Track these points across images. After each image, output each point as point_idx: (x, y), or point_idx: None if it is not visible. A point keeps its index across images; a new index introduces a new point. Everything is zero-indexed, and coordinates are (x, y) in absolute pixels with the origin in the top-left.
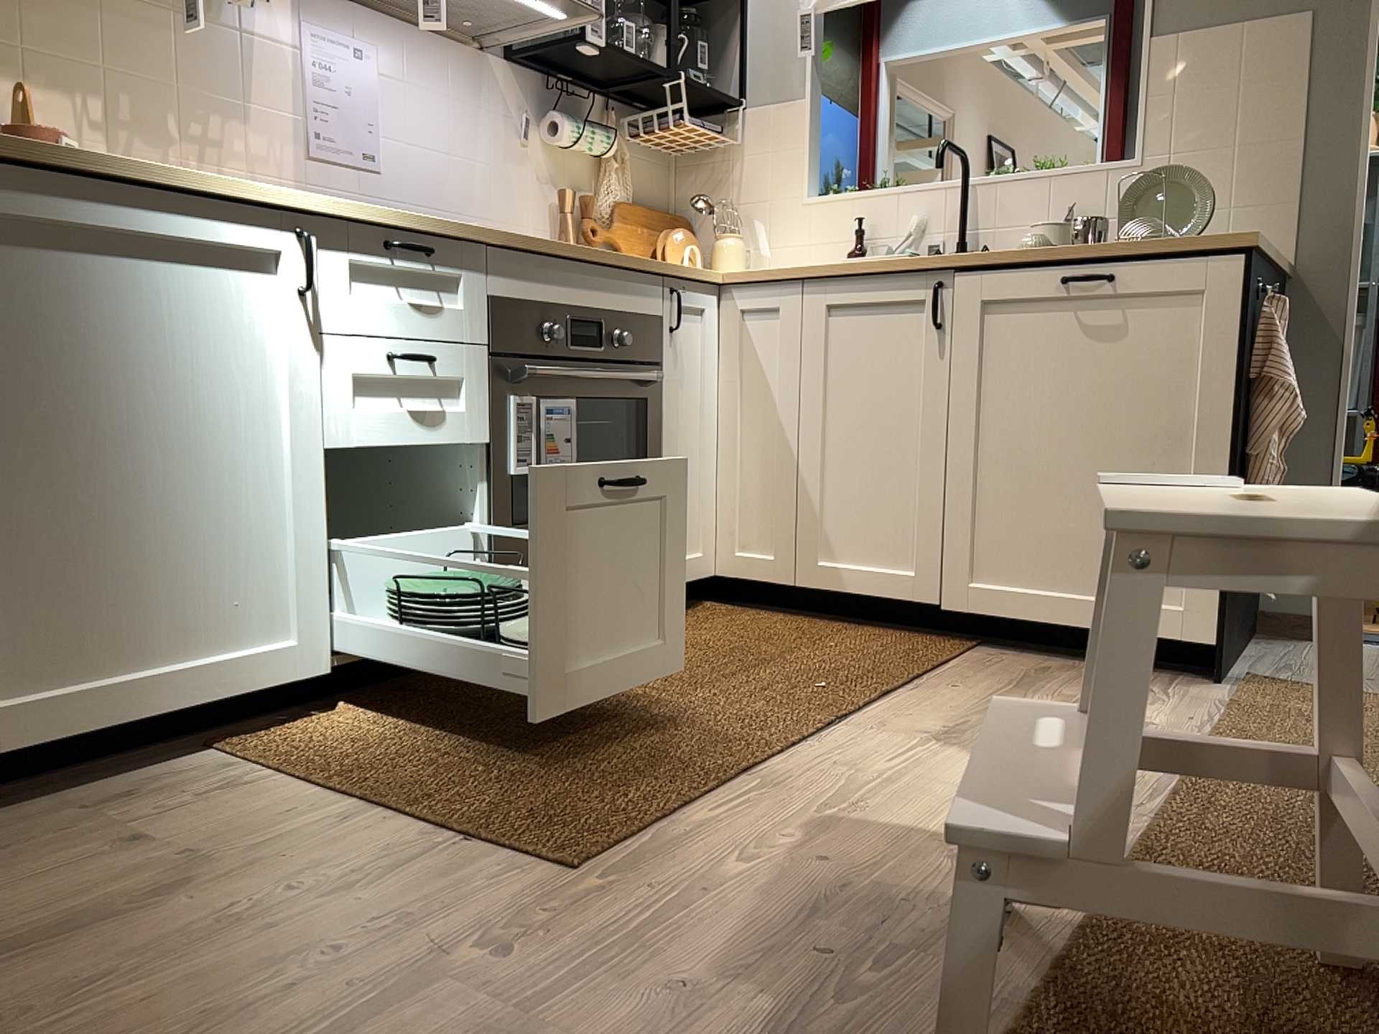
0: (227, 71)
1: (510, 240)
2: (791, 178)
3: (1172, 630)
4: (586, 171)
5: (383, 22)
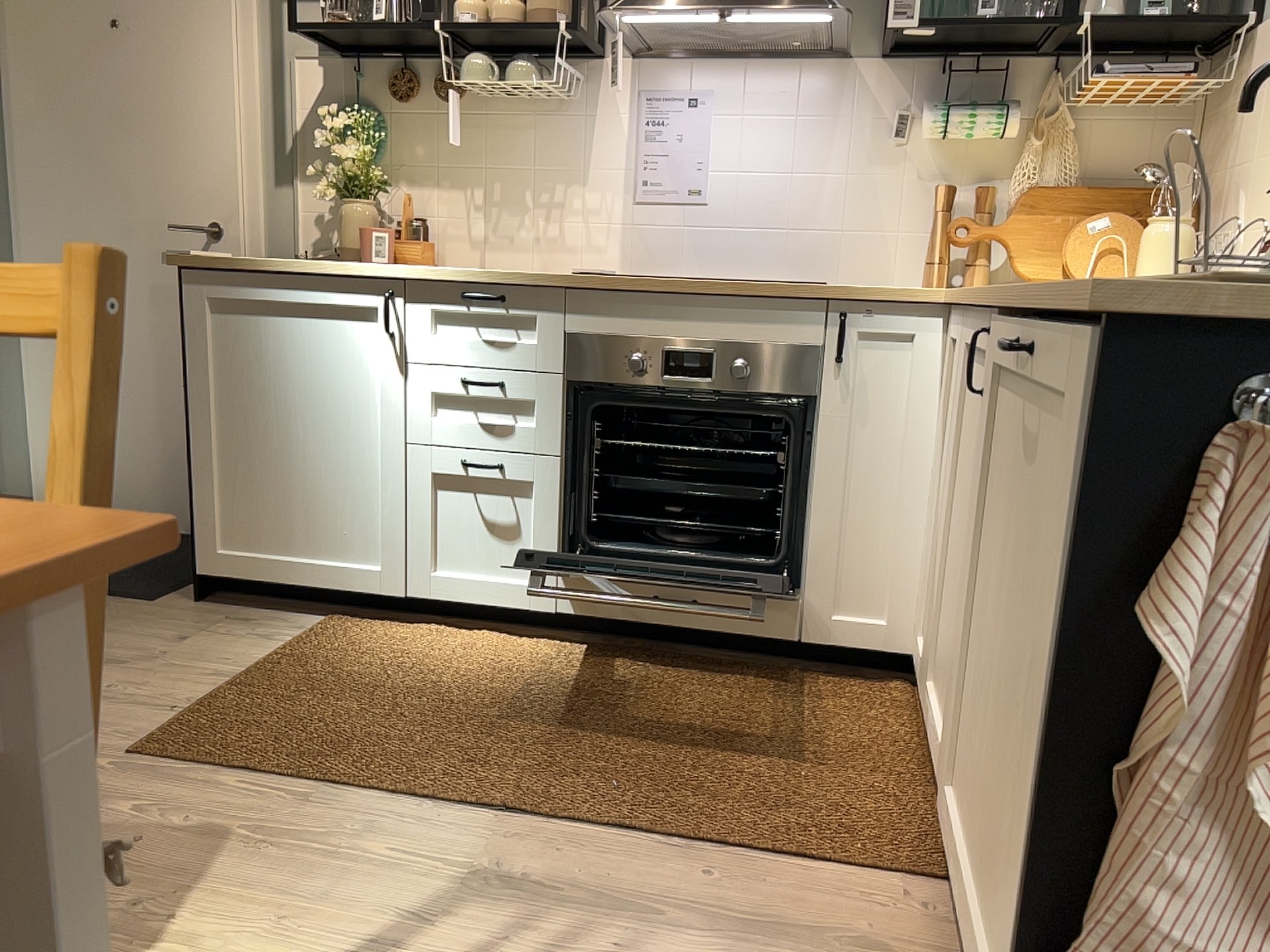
0: (567, 145)
1: (585, 283)
2: None
3: None
4: (1002, 154)
5: (738, 58)
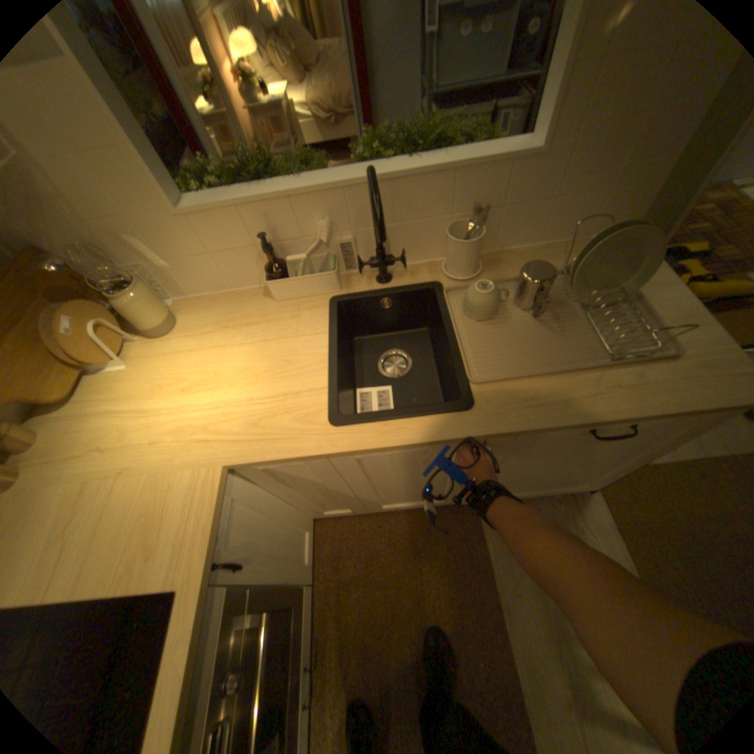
0: None
1: None
2: (130, 183)
3: (579, 492)
4: None
5: None
